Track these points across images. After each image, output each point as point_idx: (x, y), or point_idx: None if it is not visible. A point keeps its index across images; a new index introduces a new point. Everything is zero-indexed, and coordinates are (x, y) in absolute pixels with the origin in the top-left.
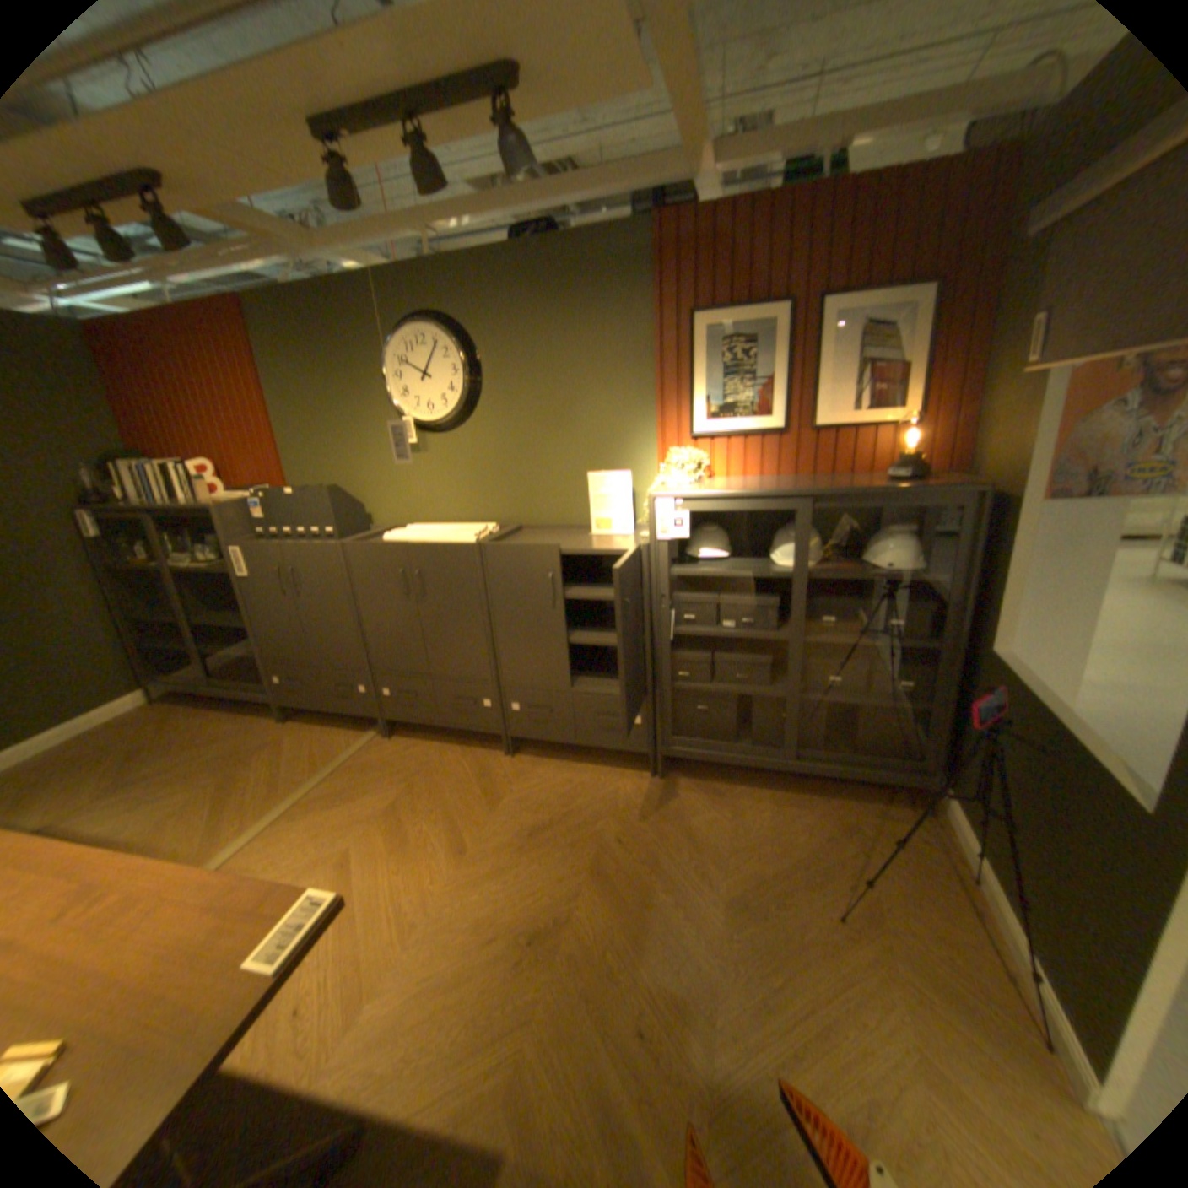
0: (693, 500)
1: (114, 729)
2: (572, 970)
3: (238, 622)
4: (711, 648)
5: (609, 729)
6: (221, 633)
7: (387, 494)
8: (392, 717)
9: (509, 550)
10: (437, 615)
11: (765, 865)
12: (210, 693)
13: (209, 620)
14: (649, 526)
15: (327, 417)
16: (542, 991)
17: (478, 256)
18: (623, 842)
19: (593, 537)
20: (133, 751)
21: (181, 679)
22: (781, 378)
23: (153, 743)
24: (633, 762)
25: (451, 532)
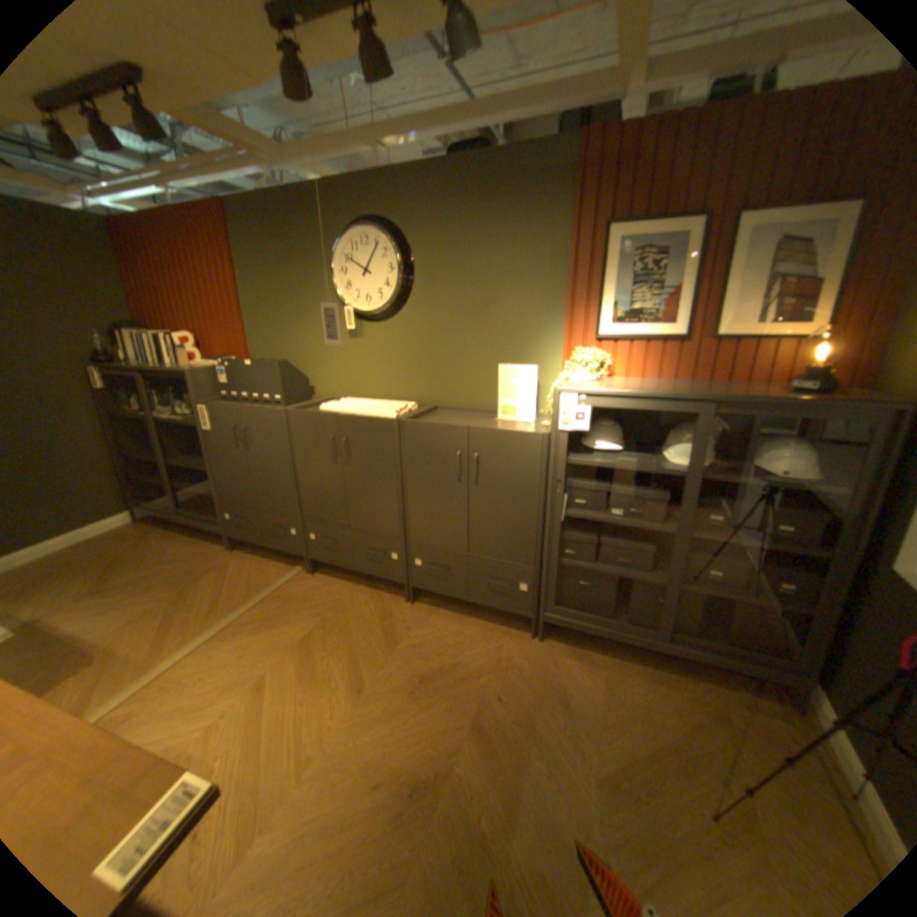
0: (596, 396)
1: (104, 541)
2: (448, 831)
3: (202, 466)
4: (597, 531)
5: (498, 592)
6: (191, 472)
7: (327, 371)
8: (316, 558)
9: (424, 427)
10: (359, 478)
11: (636, 743)
12: (178, 520)
13: (181, 462)
14: (552, 416)
15: (284, 303)
16: (418, 850)
17: (419, 168)
18: (503, 700)
19: (498, 421)
20: (113, 562)
21: (158, 506)
22: (689, 287)
23: (130, 556)
24: (516, 621)
25: (376, 407)
